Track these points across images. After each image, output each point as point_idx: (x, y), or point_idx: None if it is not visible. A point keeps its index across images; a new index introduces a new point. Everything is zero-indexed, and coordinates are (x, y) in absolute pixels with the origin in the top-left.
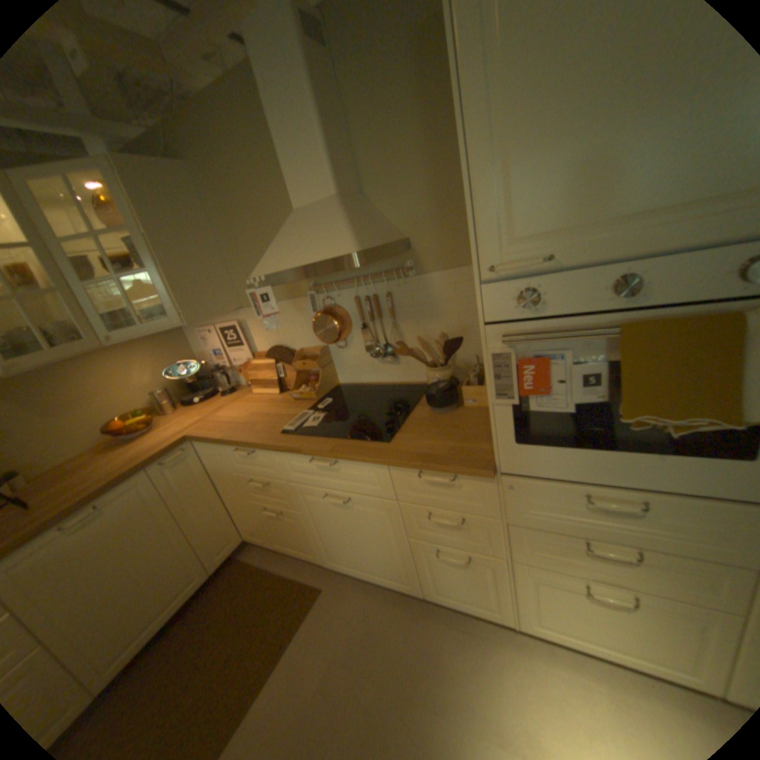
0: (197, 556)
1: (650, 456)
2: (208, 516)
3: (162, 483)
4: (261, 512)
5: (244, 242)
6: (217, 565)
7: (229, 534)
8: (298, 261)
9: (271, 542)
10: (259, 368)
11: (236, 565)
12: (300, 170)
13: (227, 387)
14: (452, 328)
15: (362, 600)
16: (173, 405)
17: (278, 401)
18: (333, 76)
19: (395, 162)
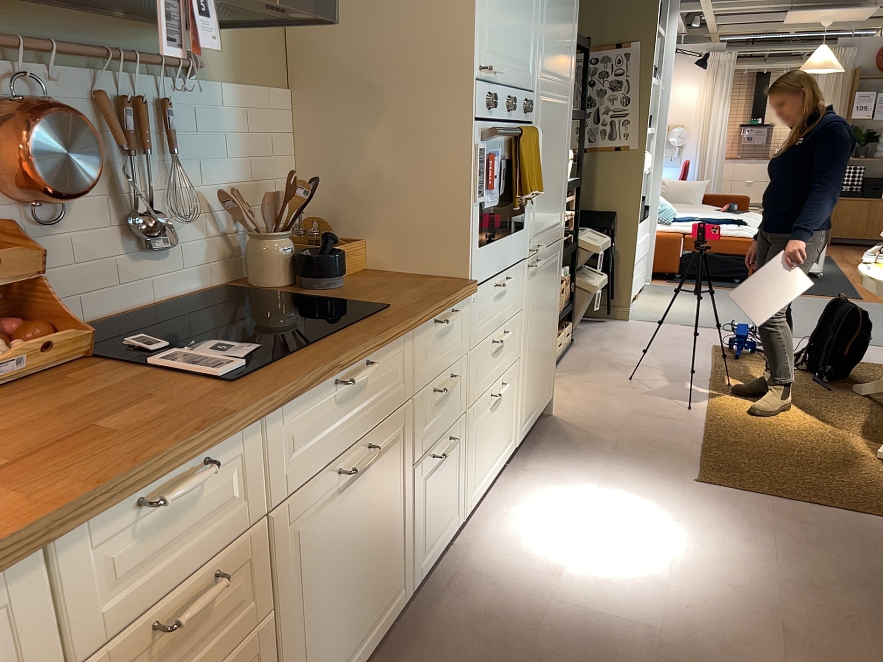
0: None
1: (509, 236)
2: None
3: None
4: None
5: None
6: None
7: None
8: None
9: None
10: None
11: None
12: None
13: None
14: (243, 183)
15: None
16: None
17: None
18: None
19: None
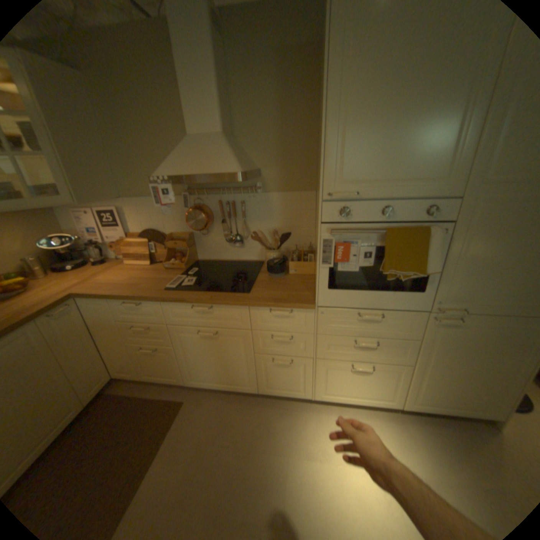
0: (74, 392)
1: (386, 292)
2: (85, 359)
3: (49, 331)
4: (135, 352)
5: (131, 149)
6: (90, 398)
7: (100, 373)
8: (197, 171)
9: (139, 375)
10: (132, 245)
11: (105, 398)
12: (198, 112)
13: (95, 259)
14: (281, 228)
15: (214, 404)
16: (45, 271)
17: (150, 270)
18: (224, 57)
19: (258, 122)
